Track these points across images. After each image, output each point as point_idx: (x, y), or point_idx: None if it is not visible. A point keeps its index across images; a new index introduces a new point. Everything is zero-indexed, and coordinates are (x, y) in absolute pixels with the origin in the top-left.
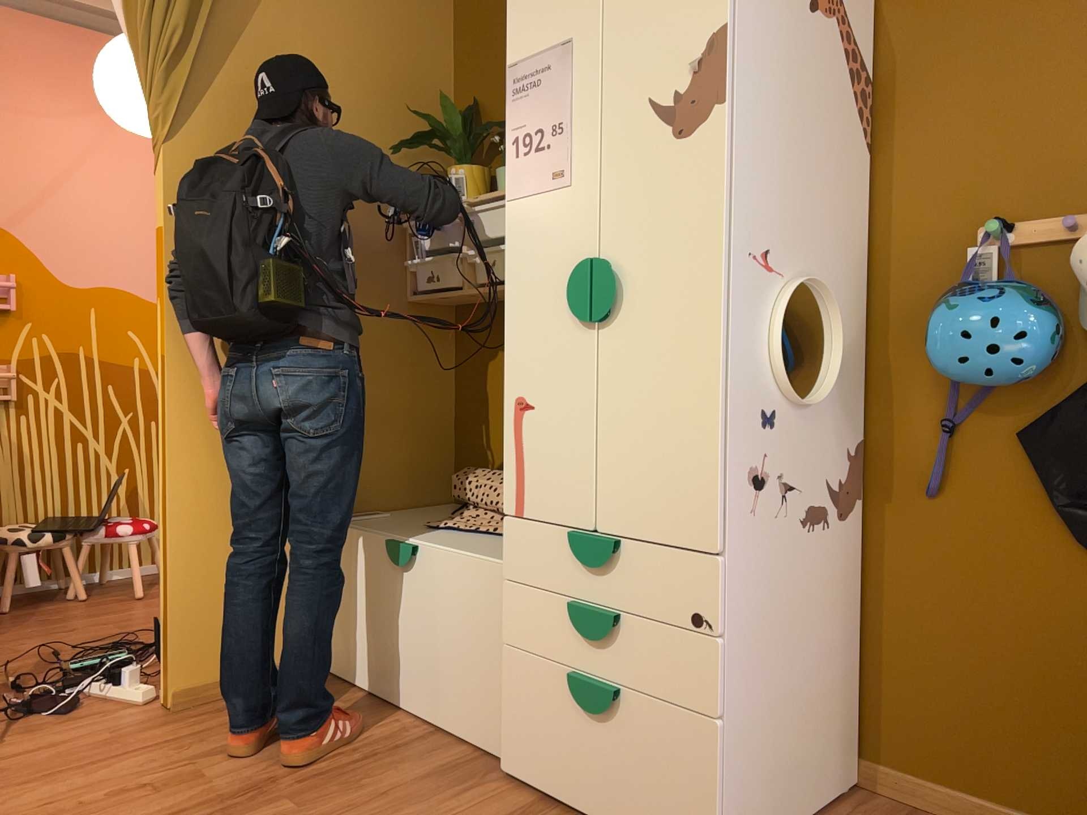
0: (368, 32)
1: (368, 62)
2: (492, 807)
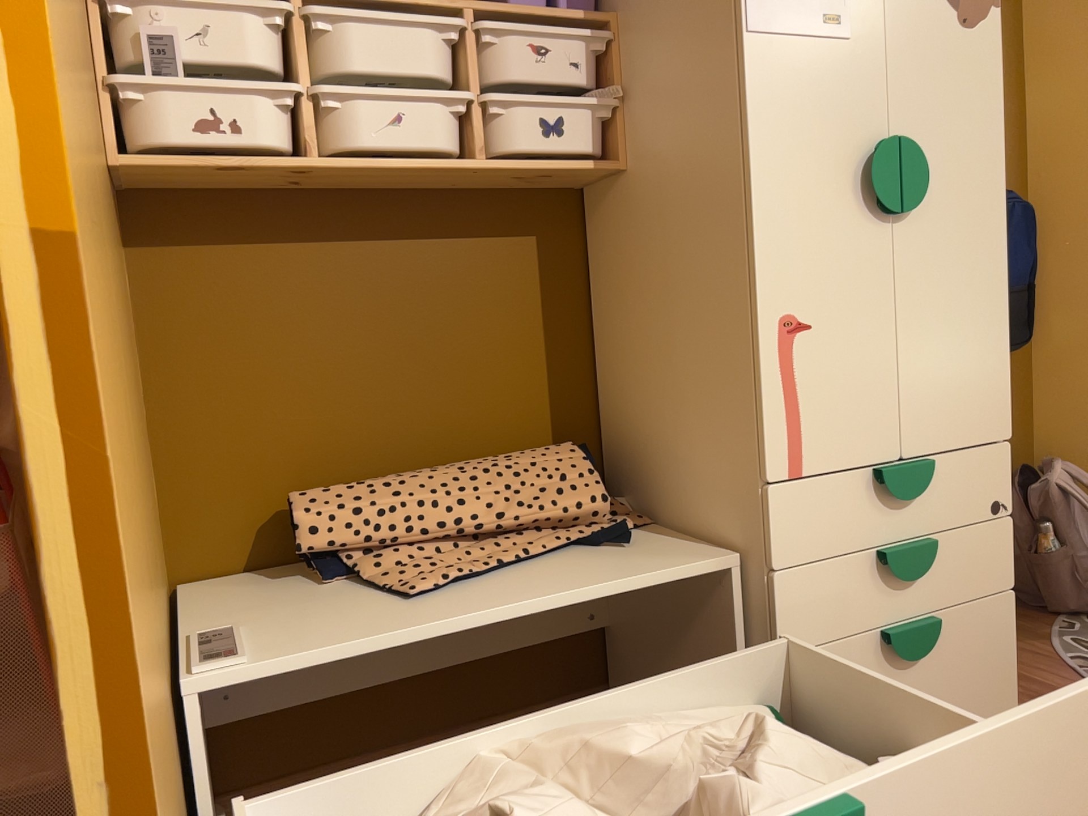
0: None
1: None
2: None
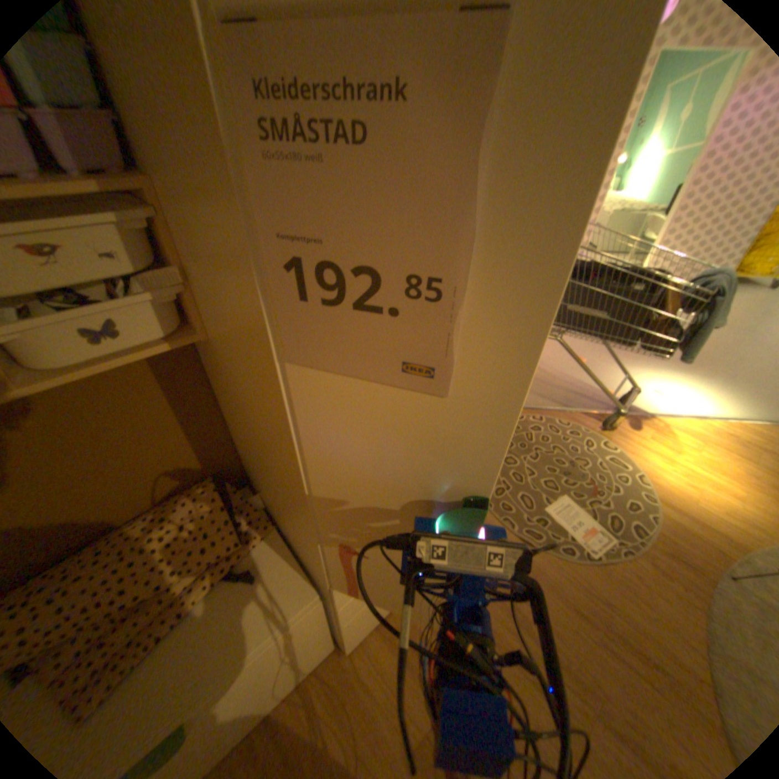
0: None
1: None
2: (381, 663)
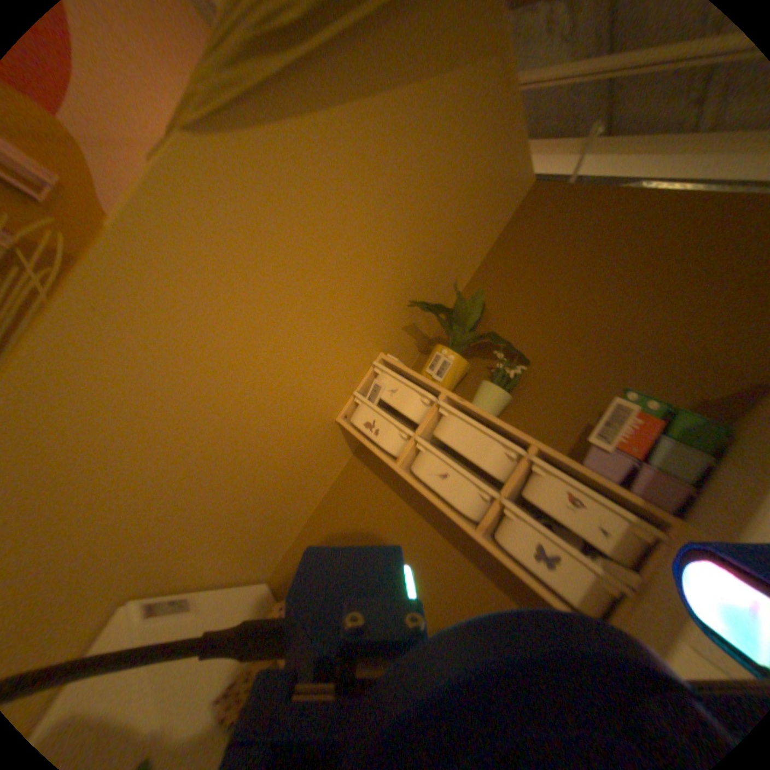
0: (452, 197)
1: (436, 221)
2: None
